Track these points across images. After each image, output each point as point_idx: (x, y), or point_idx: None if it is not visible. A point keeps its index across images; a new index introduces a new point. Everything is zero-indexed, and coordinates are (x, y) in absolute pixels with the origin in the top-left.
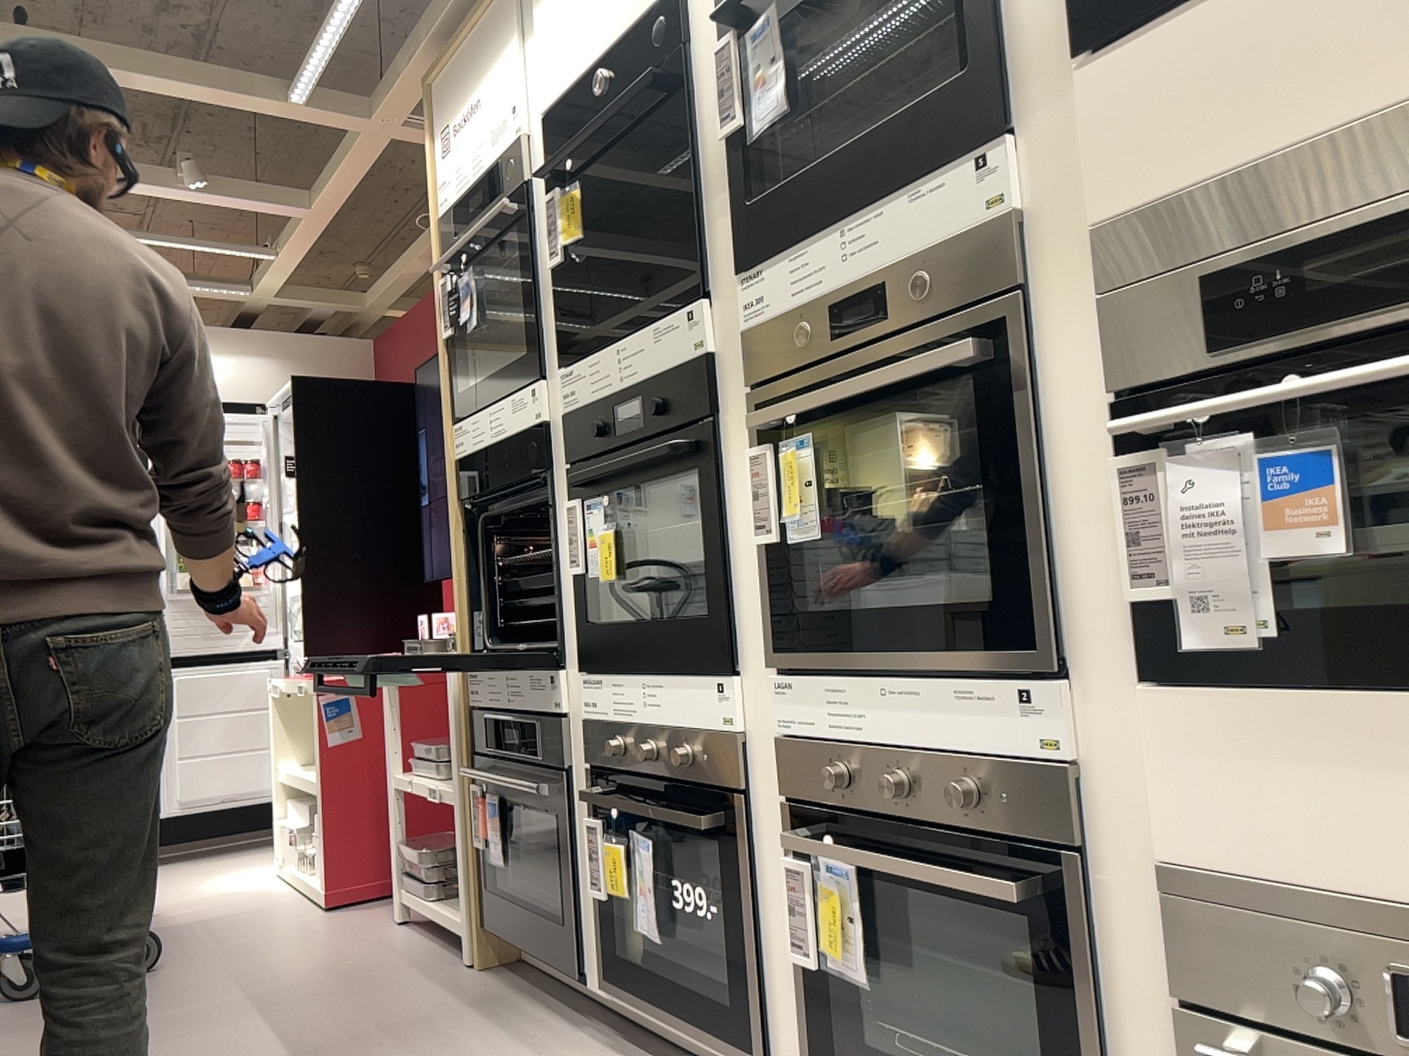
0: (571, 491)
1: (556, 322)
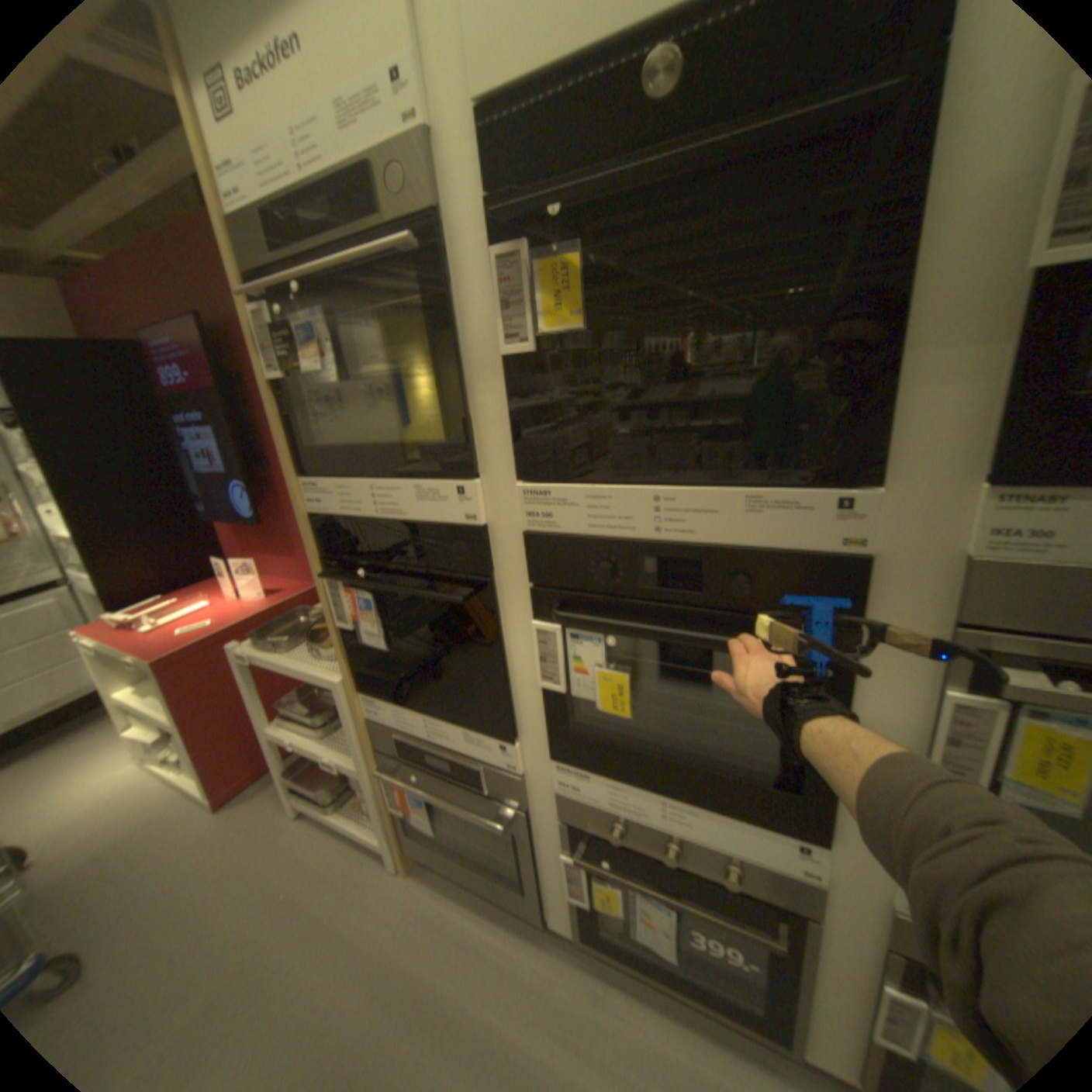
0: (542, 611)
1: (513, 422)
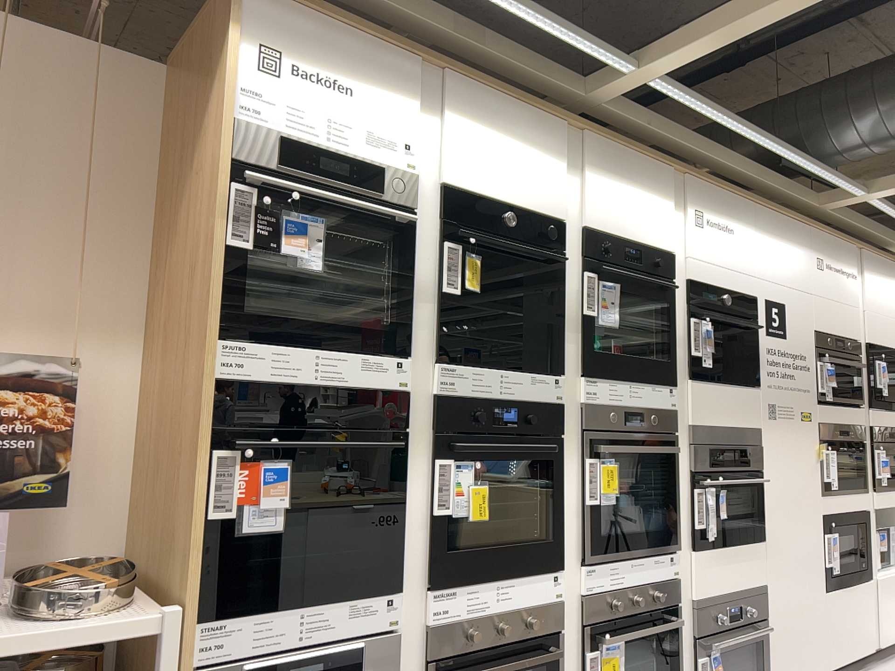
0: (441, 447)
1: (440, 328)
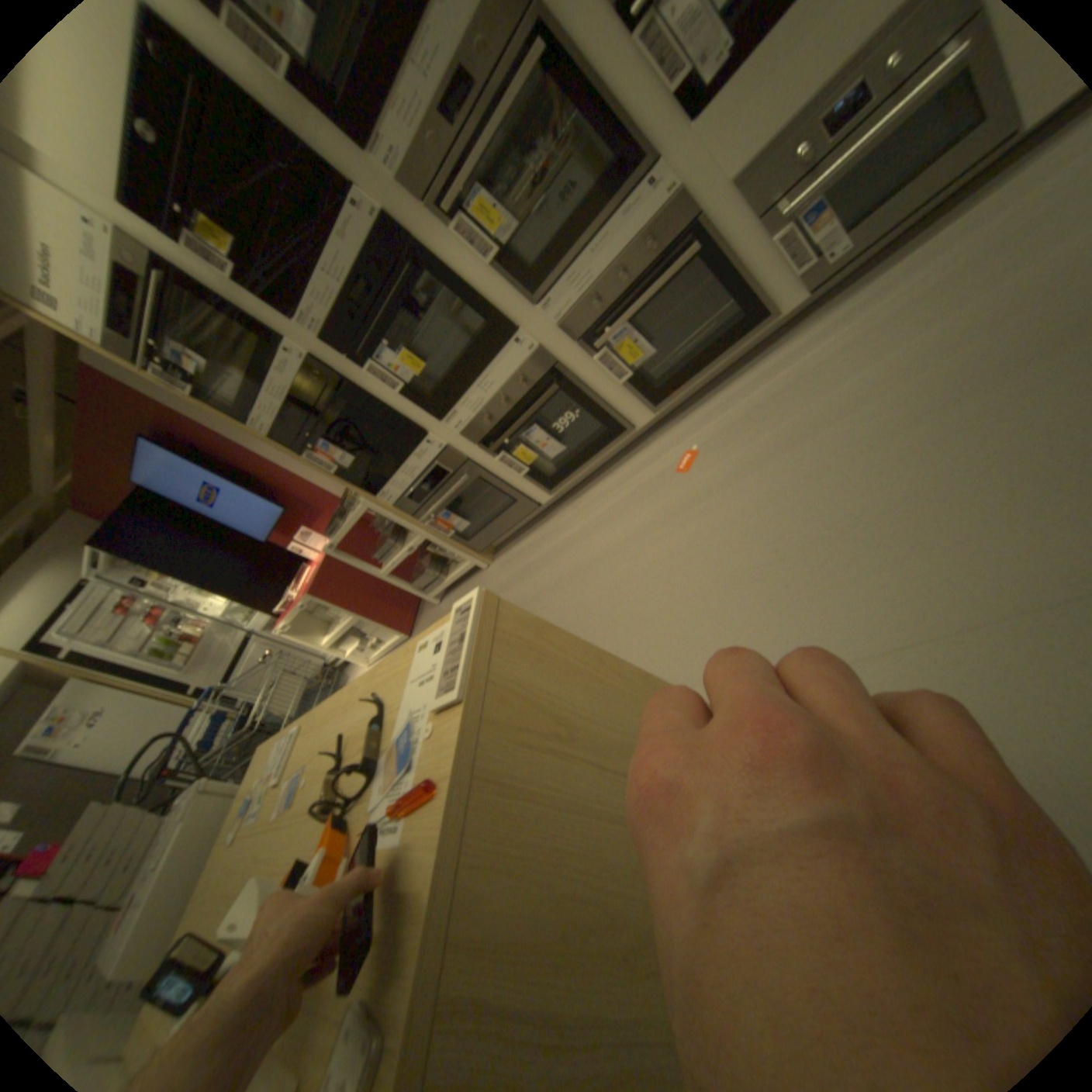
0: (361, 361)
1: (263, 298)
